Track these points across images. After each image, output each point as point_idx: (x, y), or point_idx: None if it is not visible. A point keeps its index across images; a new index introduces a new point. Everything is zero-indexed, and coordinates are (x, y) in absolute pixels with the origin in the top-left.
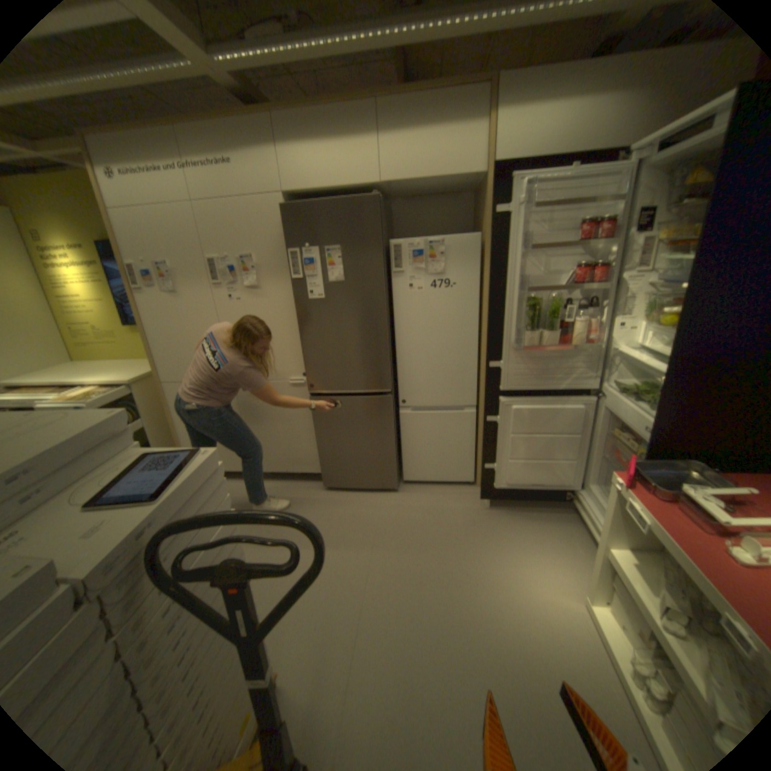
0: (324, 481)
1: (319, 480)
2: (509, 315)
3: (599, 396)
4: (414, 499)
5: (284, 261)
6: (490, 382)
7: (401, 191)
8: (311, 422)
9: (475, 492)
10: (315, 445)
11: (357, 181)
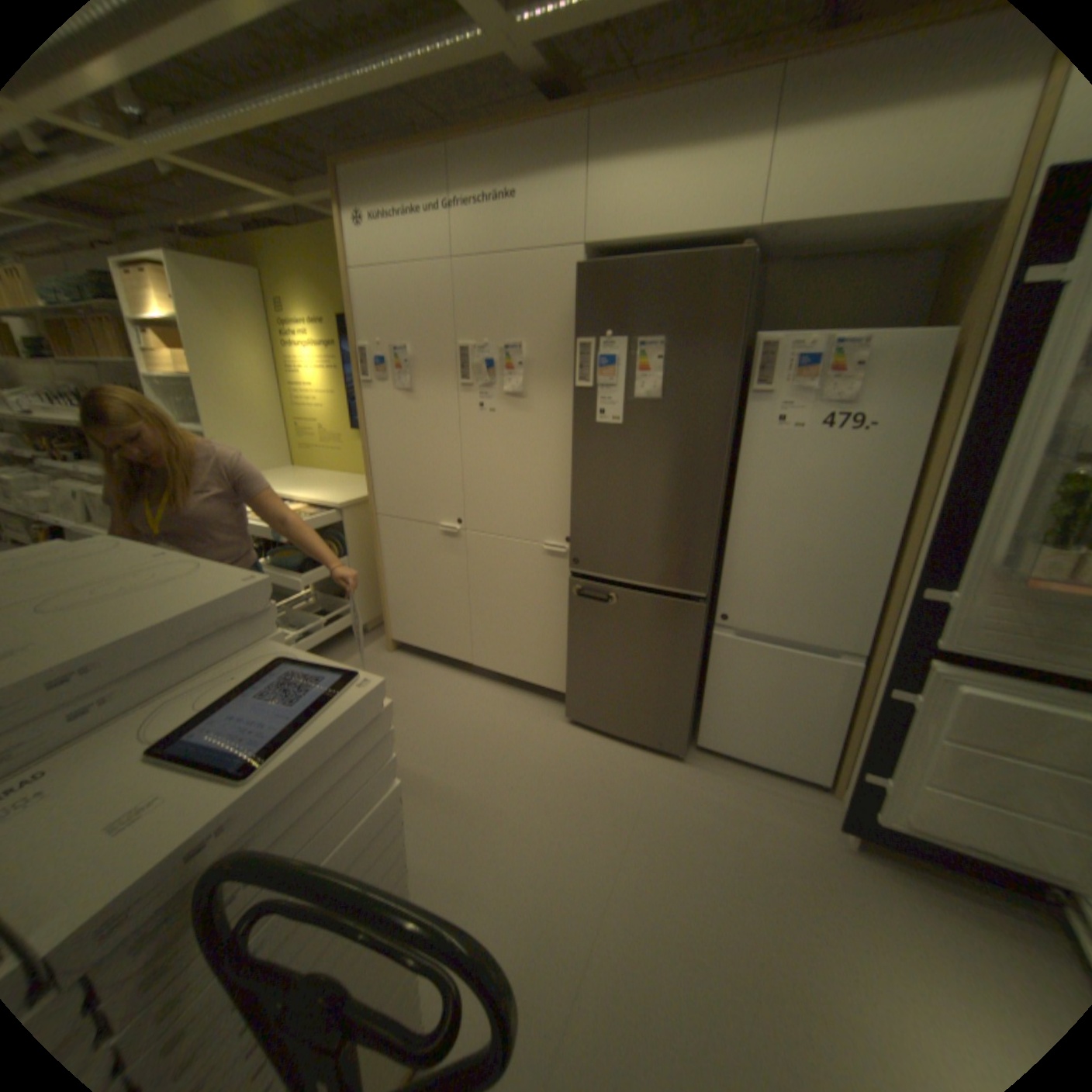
0: (568, 709)
1: (560, 703)
2: (1003, 503)
3: None
4: (712, 785)
5: (567, 358)
6: (919, 626)
7: (793, 245)
8: (565, 614)
9: (831, 808)
10: (564, 649)
11: (716, 224)
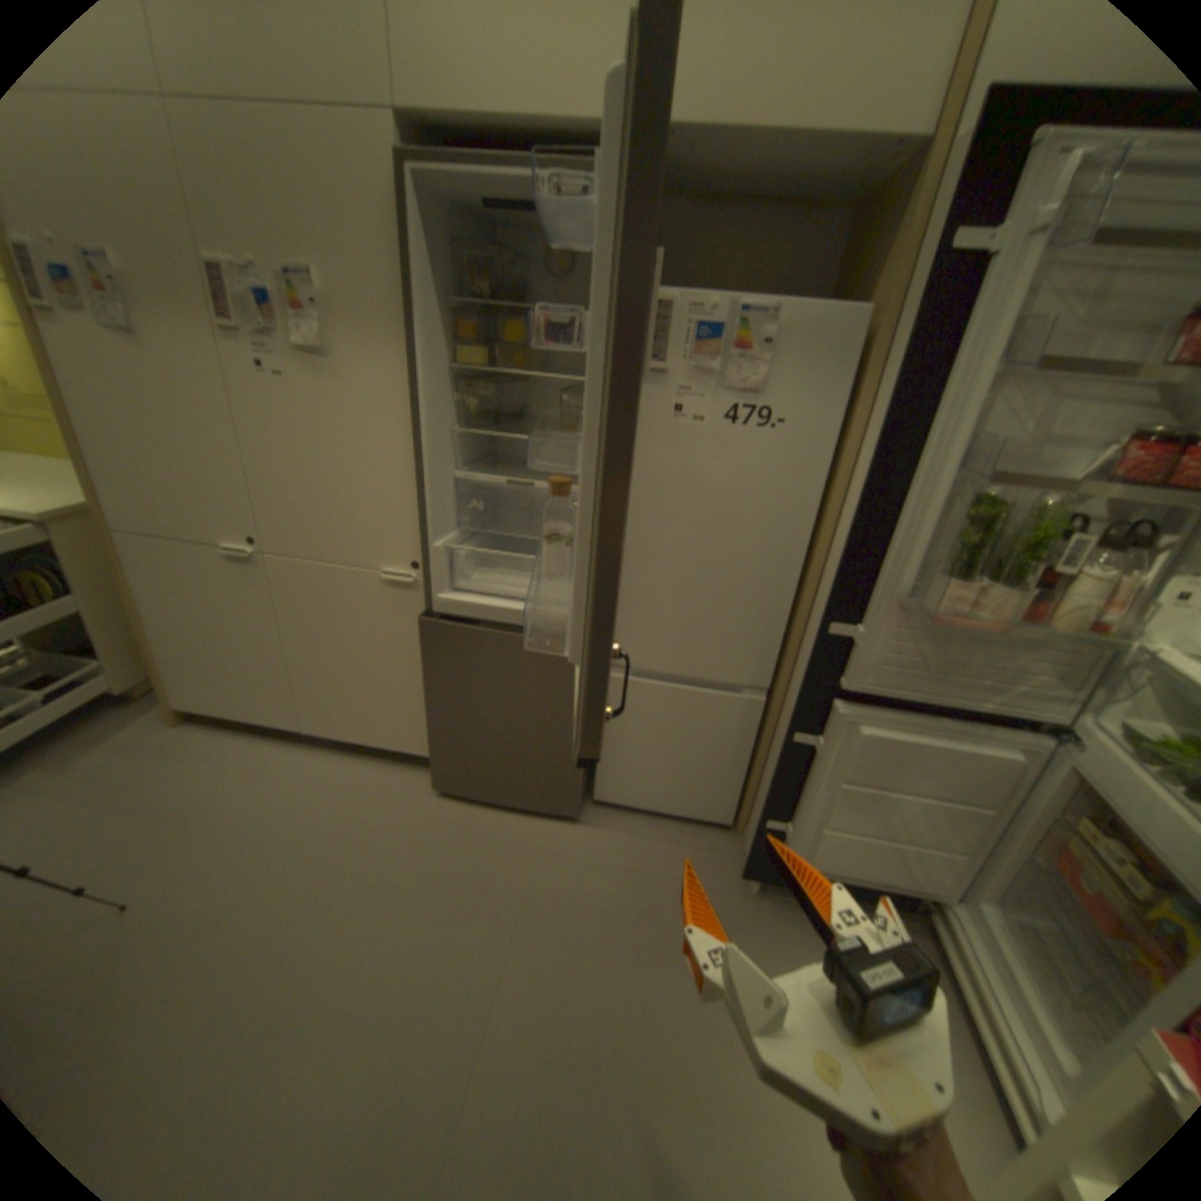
0: (435, 778)
1: (427, 768)
2: (912, 525)
3: (1062, 739)
4: (609, 845)
5: (387, 298)
6: (822, 663)
7: (691, 171)
8: (422, 661)
9: (731, 848)
10: (425, 705)
11: (588, 109)
